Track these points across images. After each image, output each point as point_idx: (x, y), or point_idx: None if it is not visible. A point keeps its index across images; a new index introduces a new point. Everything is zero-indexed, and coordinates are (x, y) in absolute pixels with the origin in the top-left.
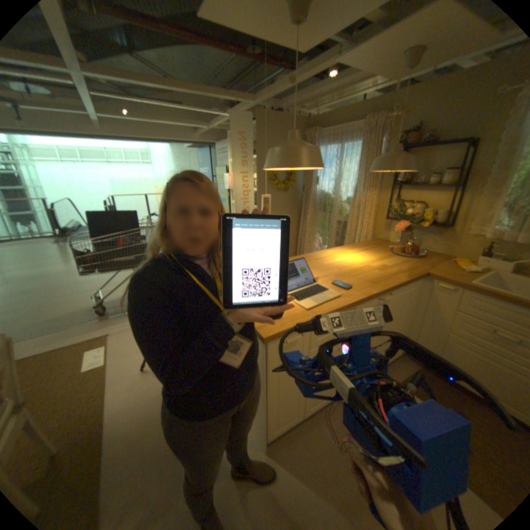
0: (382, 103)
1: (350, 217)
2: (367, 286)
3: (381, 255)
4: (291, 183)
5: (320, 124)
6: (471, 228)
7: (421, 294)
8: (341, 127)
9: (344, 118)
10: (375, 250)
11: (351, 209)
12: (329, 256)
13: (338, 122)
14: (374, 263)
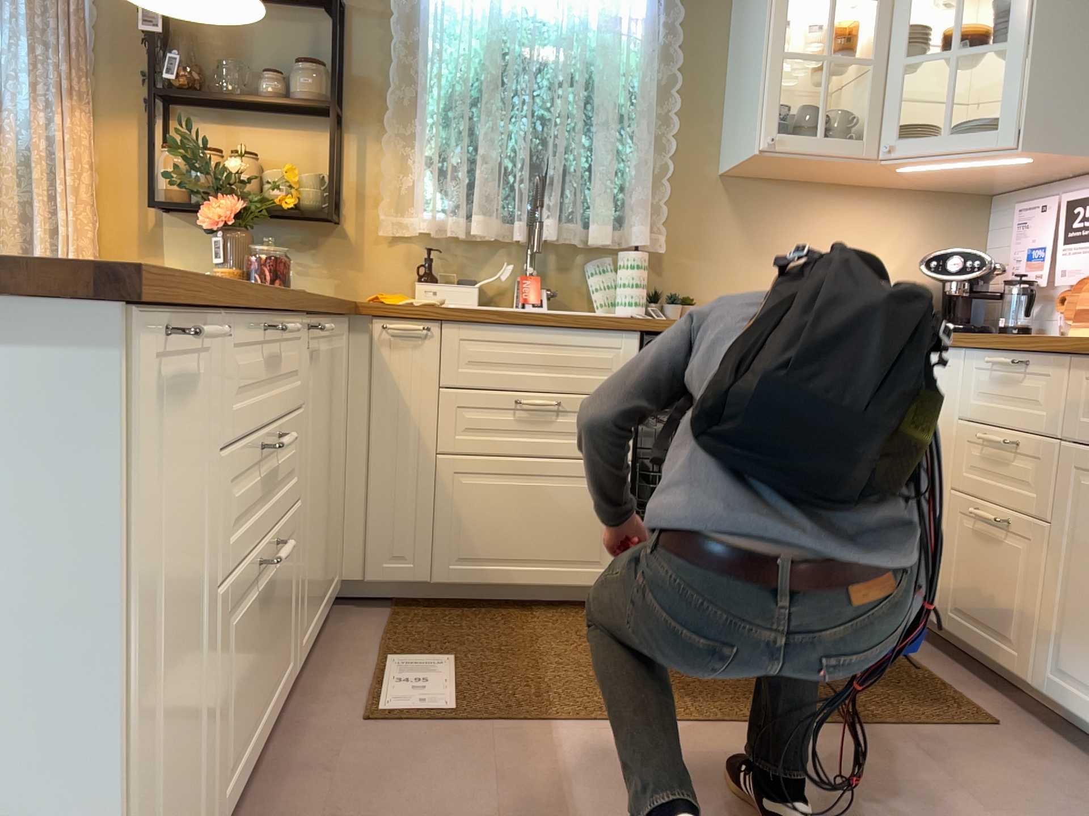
0: None
1: None
2: None
3: None
4: None
5: None
6: (377, 224)
7: (345, 373)
8: None
9: None
10: None
11: None
12: None
13: None
14: None
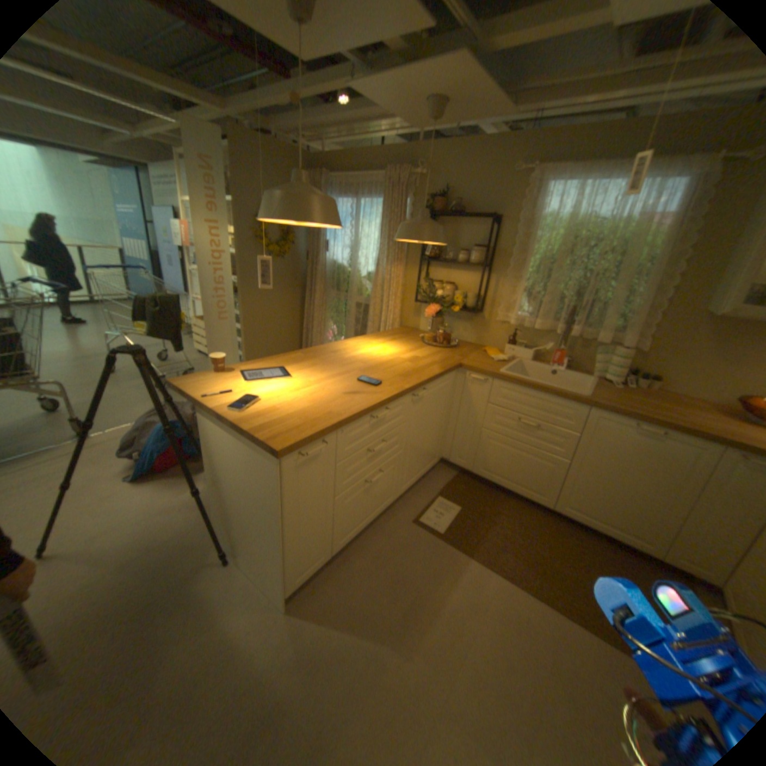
0: (404, 154)
1: (372, 299)
2: (399, 381)
3: (412, 346)
4: (289, 247)
5: (327, 166)
6: (497, 315)
7: (454, 389)
8: (356, 177)
9: (360, 165)
10: (404, 341)
11: (374, 288)
12: (350, 348)
13: (352, 169)
14: (405, 356)
